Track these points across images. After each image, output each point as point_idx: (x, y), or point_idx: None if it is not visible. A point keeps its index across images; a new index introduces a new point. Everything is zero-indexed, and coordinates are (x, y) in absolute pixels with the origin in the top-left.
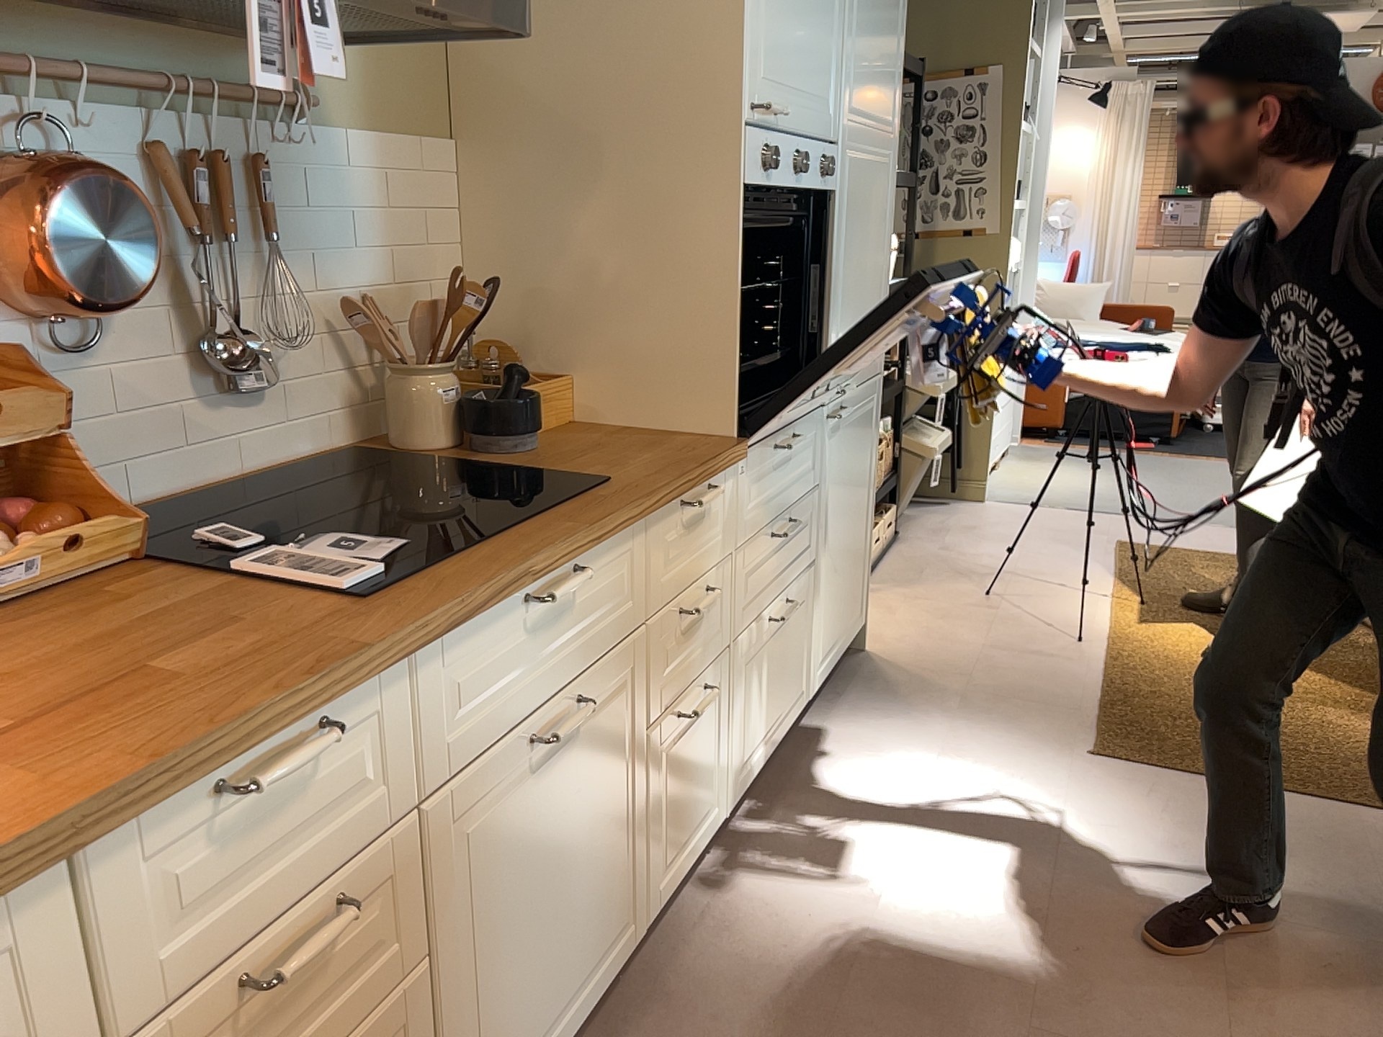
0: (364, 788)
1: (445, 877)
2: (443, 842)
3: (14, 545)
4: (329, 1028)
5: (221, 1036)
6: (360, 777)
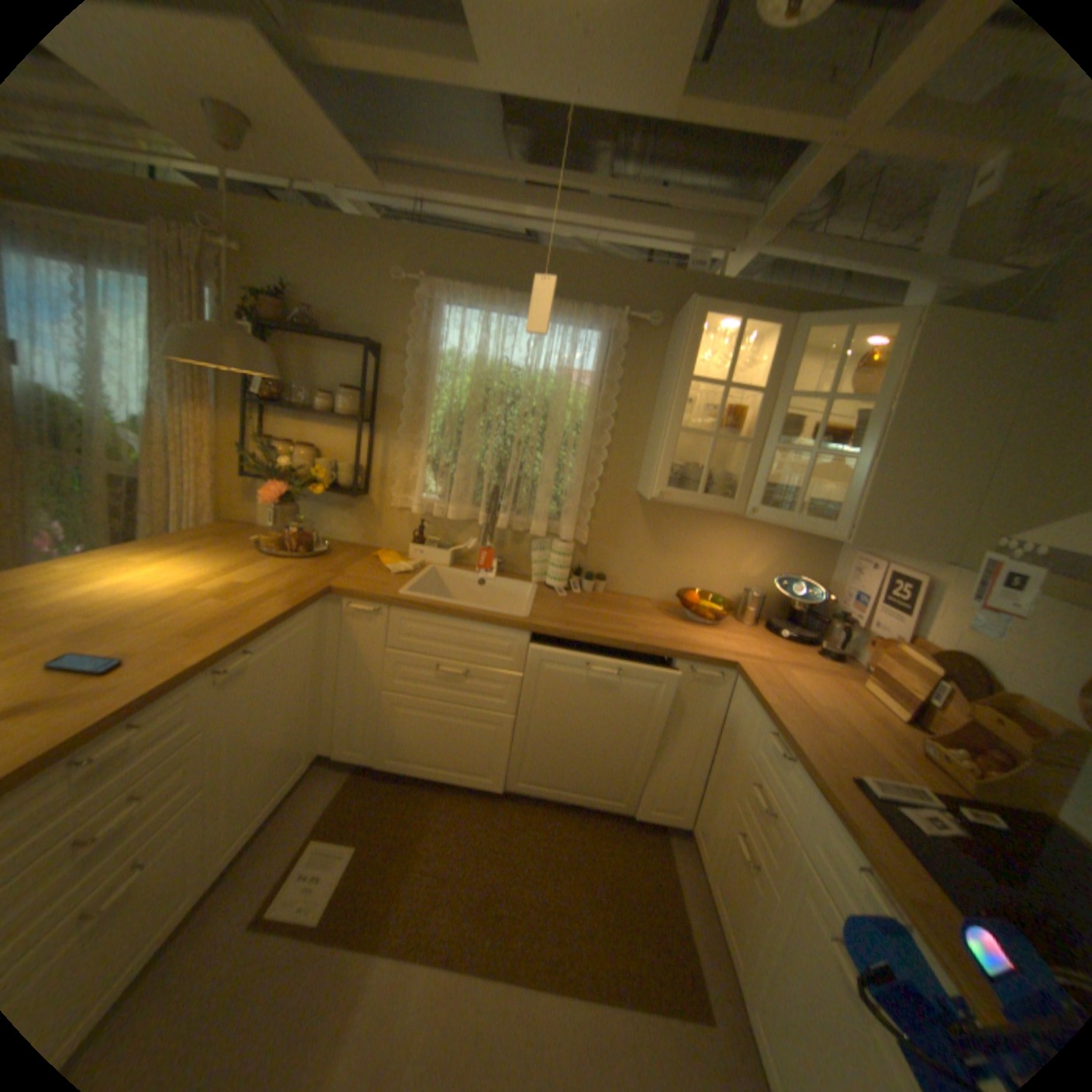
0: (796, 805)
1: (795, 896)
2: (800, 881)
3: (961, 758)
4: (762, 847)
5: (756, 793)
6: (795, 798)
